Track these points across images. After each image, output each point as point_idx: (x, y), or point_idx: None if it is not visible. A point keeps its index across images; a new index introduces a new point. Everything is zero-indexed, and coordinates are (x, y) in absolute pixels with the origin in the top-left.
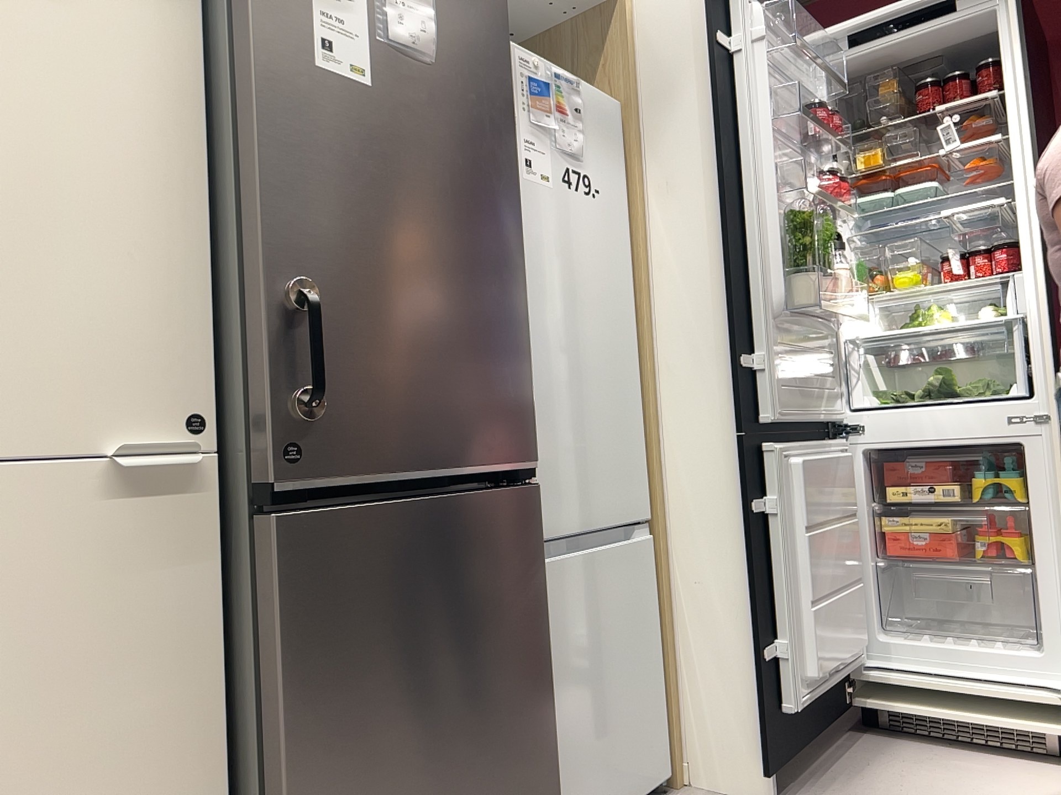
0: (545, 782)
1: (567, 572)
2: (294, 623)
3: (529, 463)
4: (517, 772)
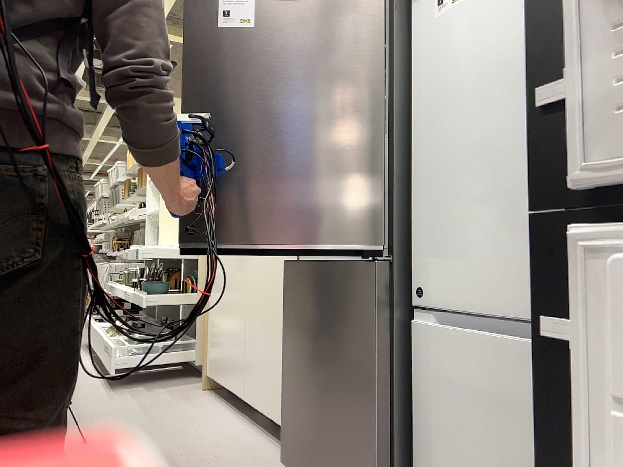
0: (377, 464)
1: (457, 345)
2: (286, 301)
3: (372, 248)
4: (354, 435)
